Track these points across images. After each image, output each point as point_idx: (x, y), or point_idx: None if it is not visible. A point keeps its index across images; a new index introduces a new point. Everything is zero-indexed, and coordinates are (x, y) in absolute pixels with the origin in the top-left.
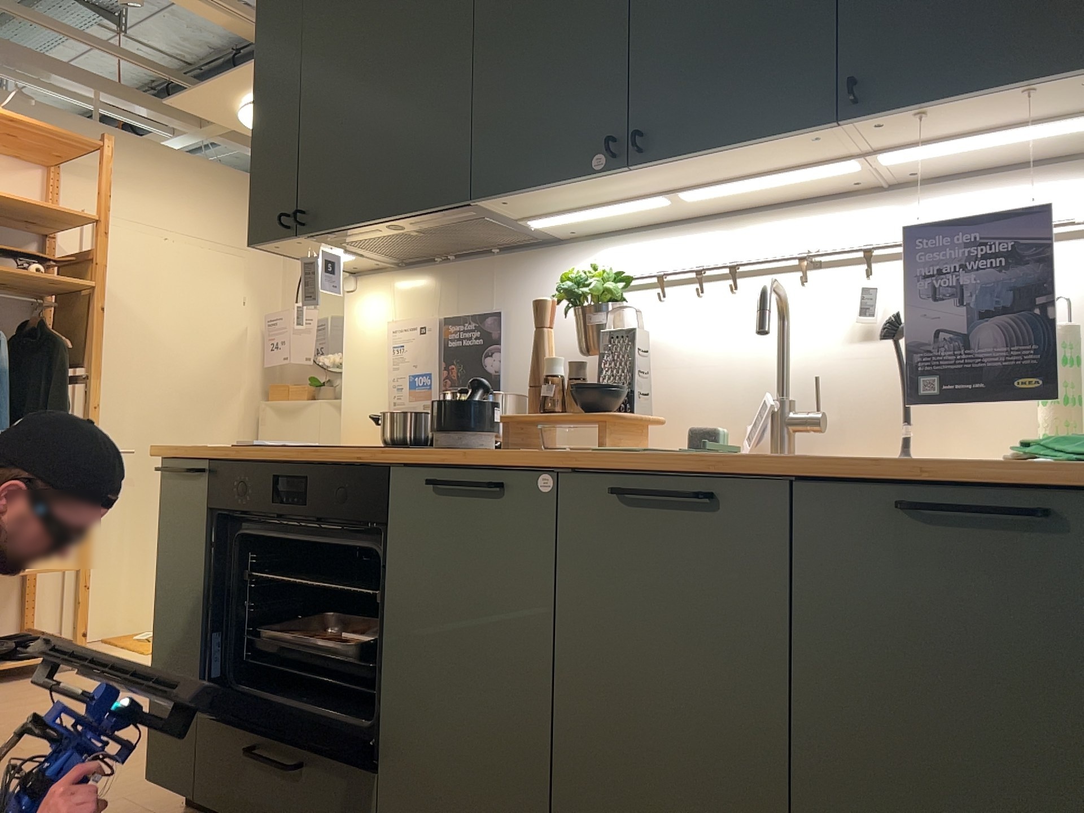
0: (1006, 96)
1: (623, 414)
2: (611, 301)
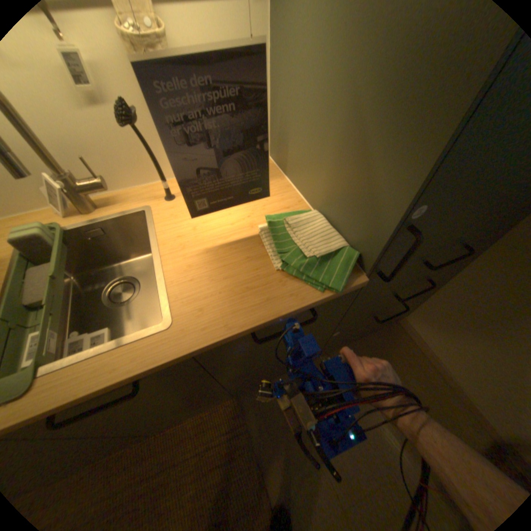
0: None
1: None
2: None
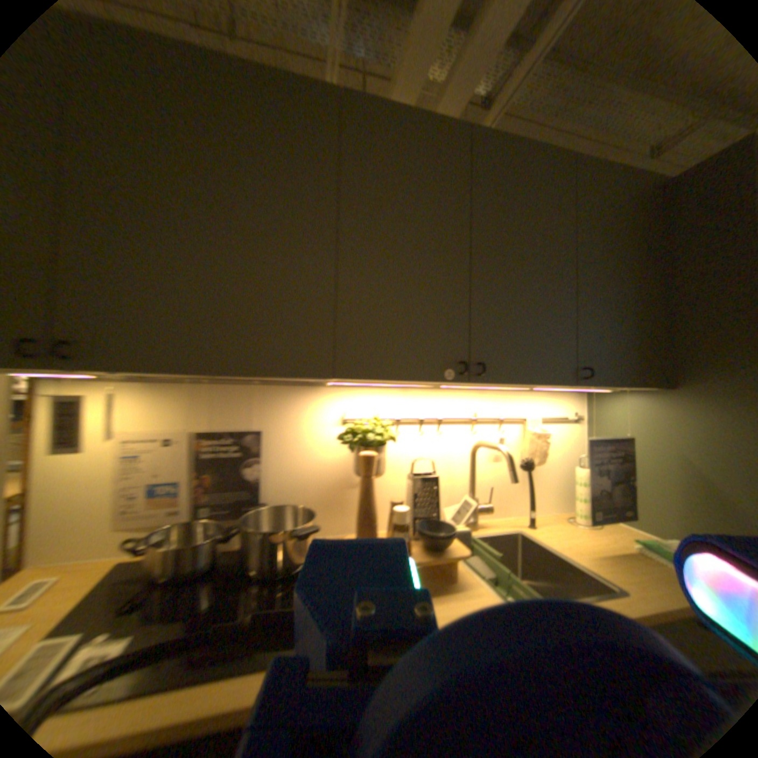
0: (624, 387)
1: (454, 545)
2: (381, 440)
